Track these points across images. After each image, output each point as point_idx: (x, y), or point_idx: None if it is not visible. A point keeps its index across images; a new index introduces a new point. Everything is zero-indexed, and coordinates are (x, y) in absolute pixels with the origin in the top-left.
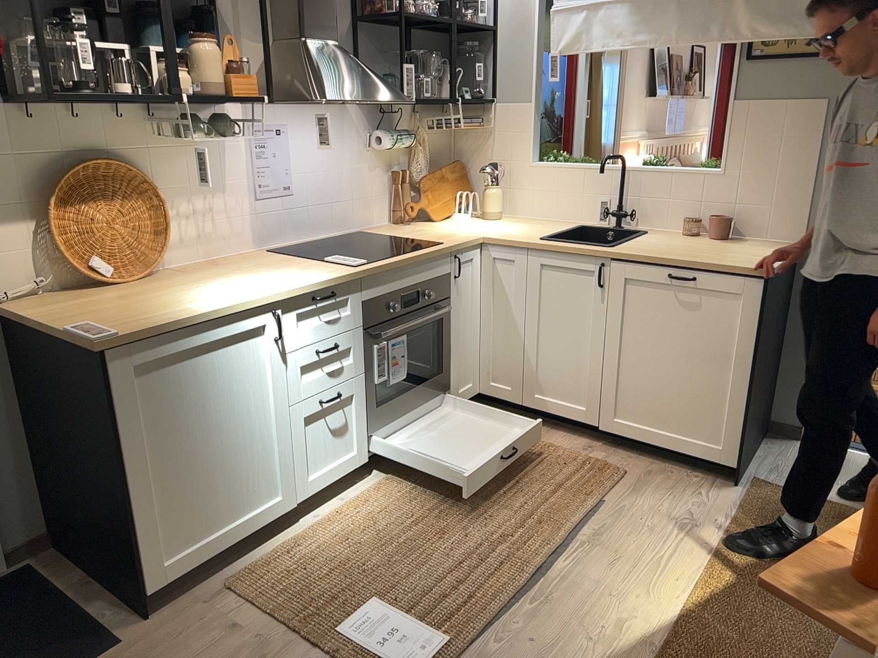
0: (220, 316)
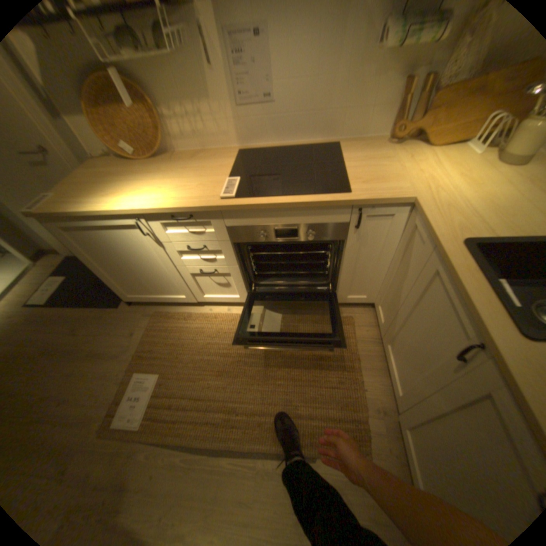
0: (95, 215)
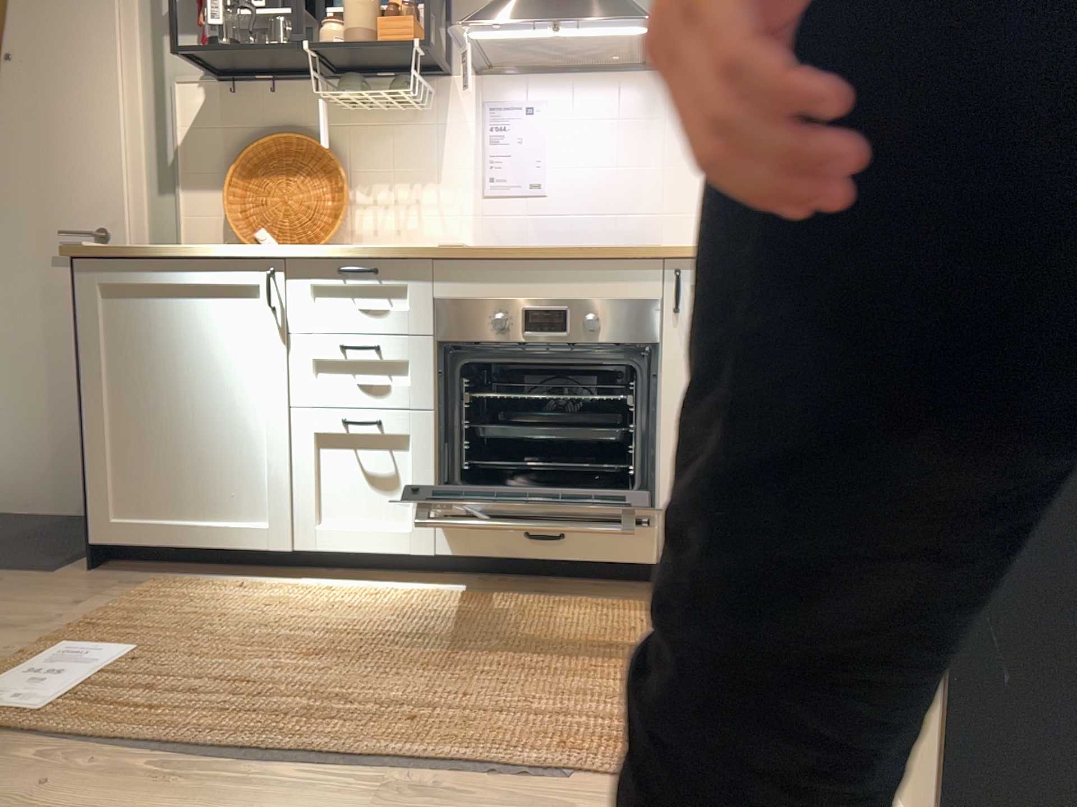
0: (196, 256)
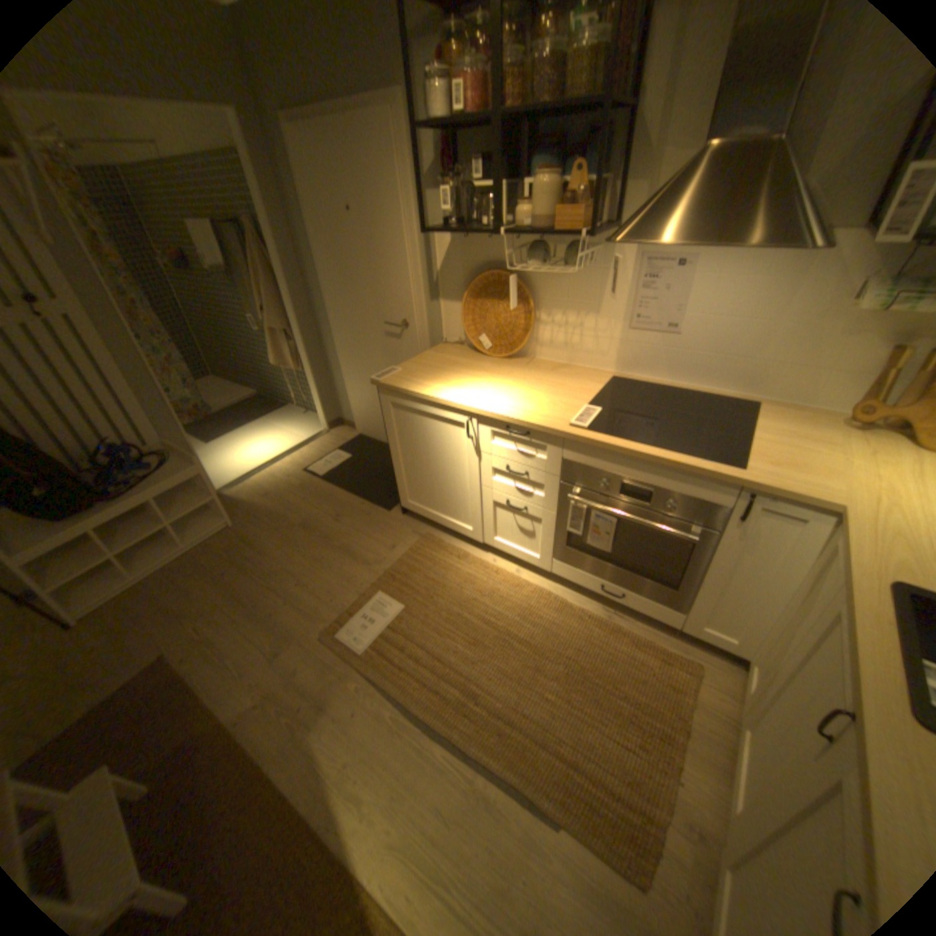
0: (431, 400)
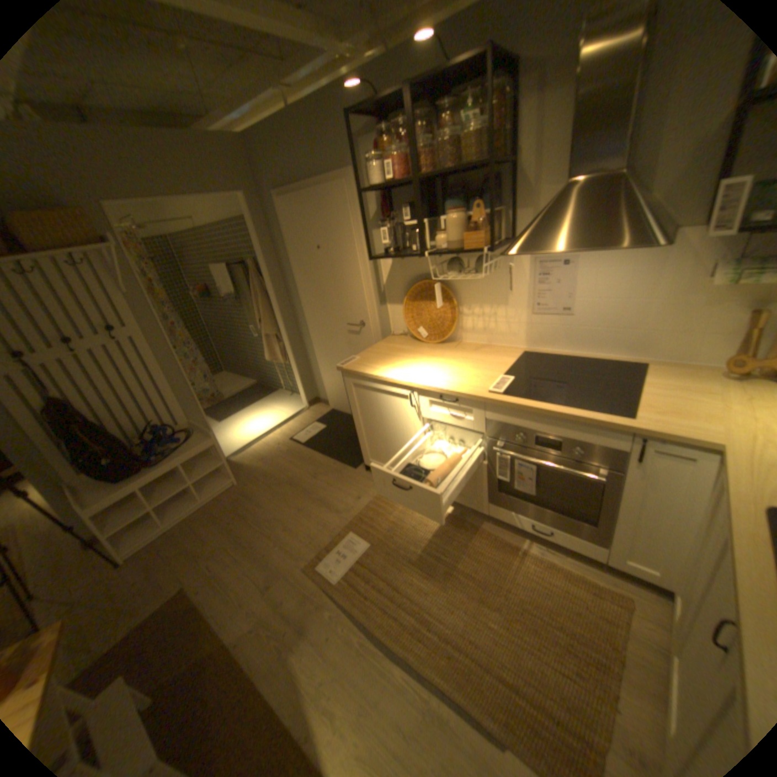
0: (382, 379)
